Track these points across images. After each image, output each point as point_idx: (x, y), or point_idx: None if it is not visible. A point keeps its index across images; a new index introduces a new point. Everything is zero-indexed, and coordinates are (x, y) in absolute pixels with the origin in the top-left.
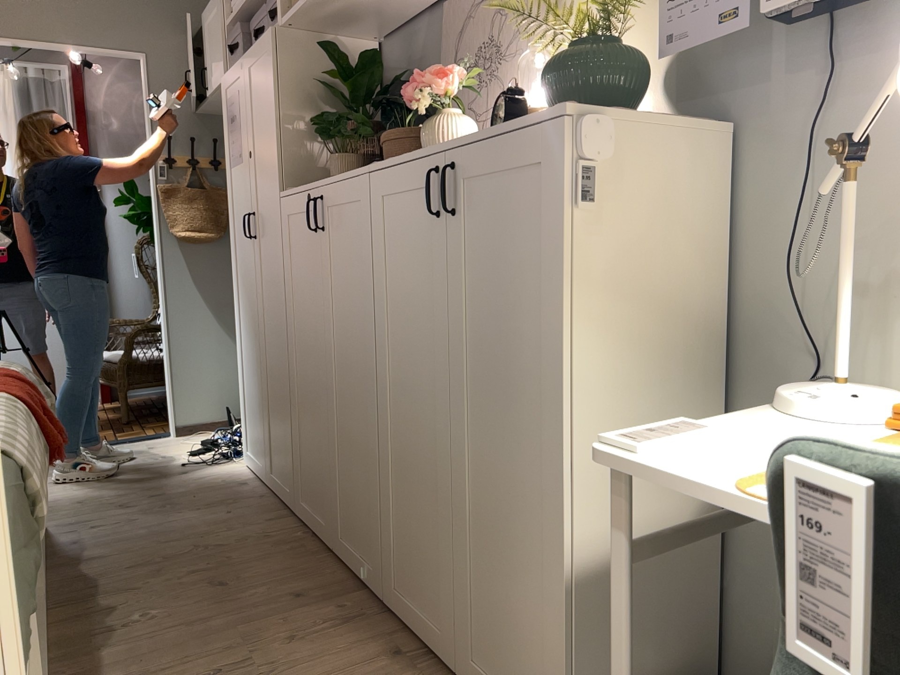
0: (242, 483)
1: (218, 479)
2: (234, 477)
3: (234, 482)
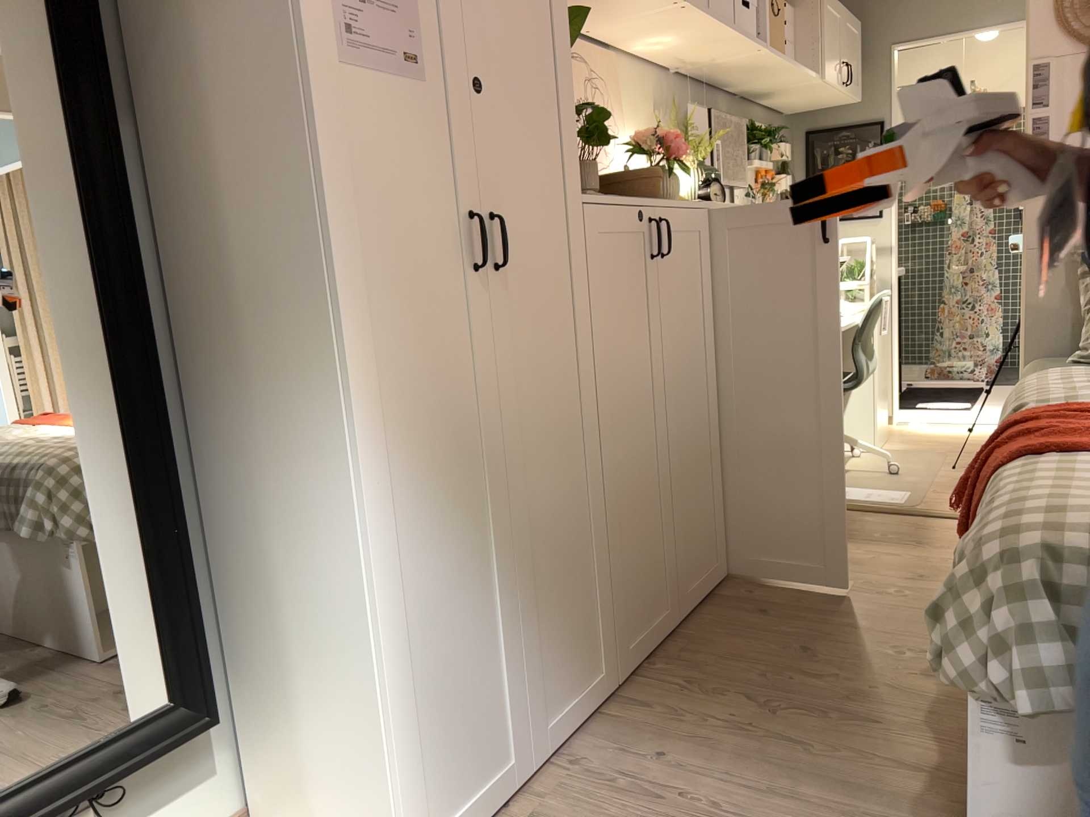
0: None
1: None
2: None
3: None
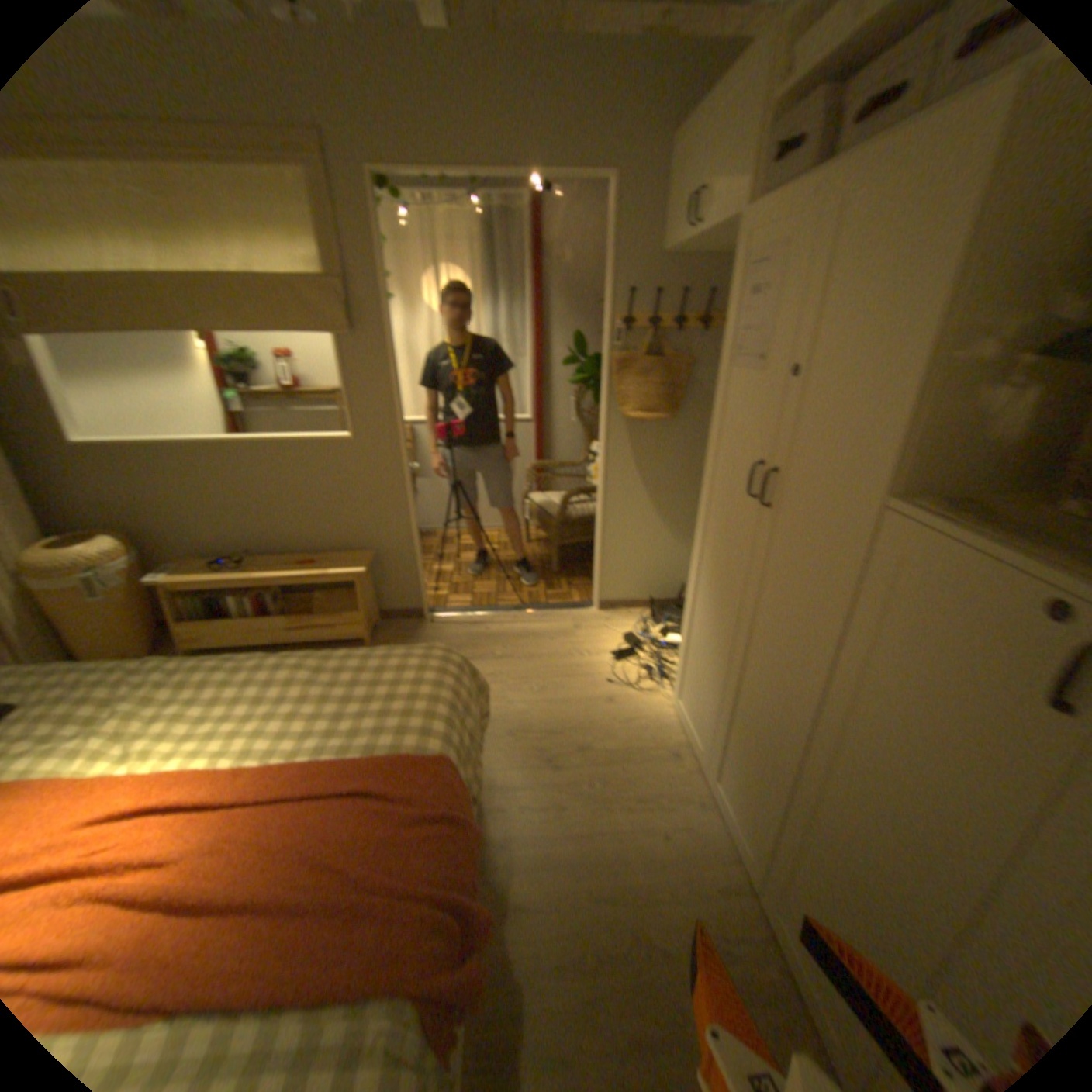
0: (675, 756)
1: (646, 732)
2: (663, 734)
3: (665, 748)
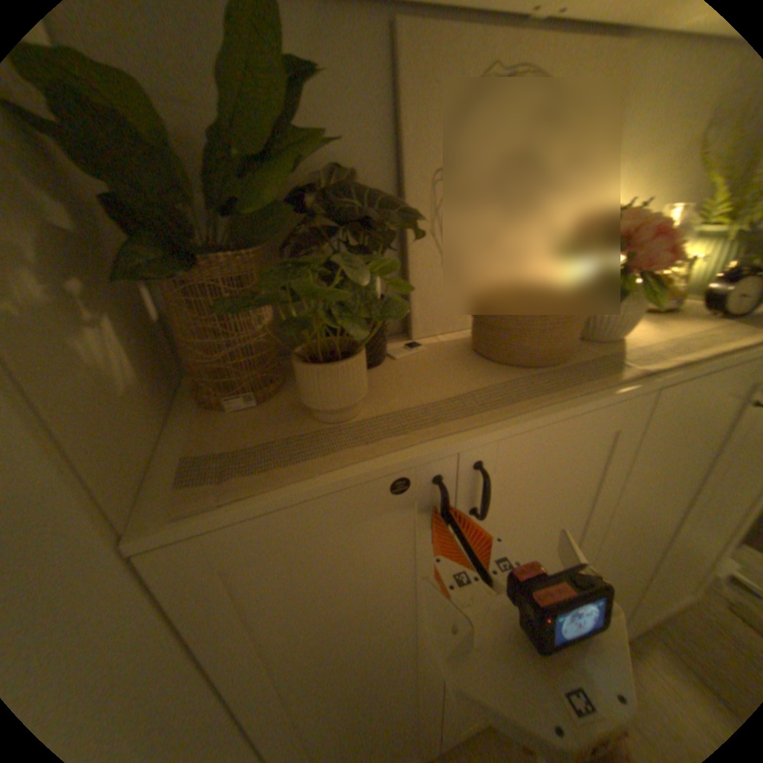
0: None
1: None
2: None
3: None
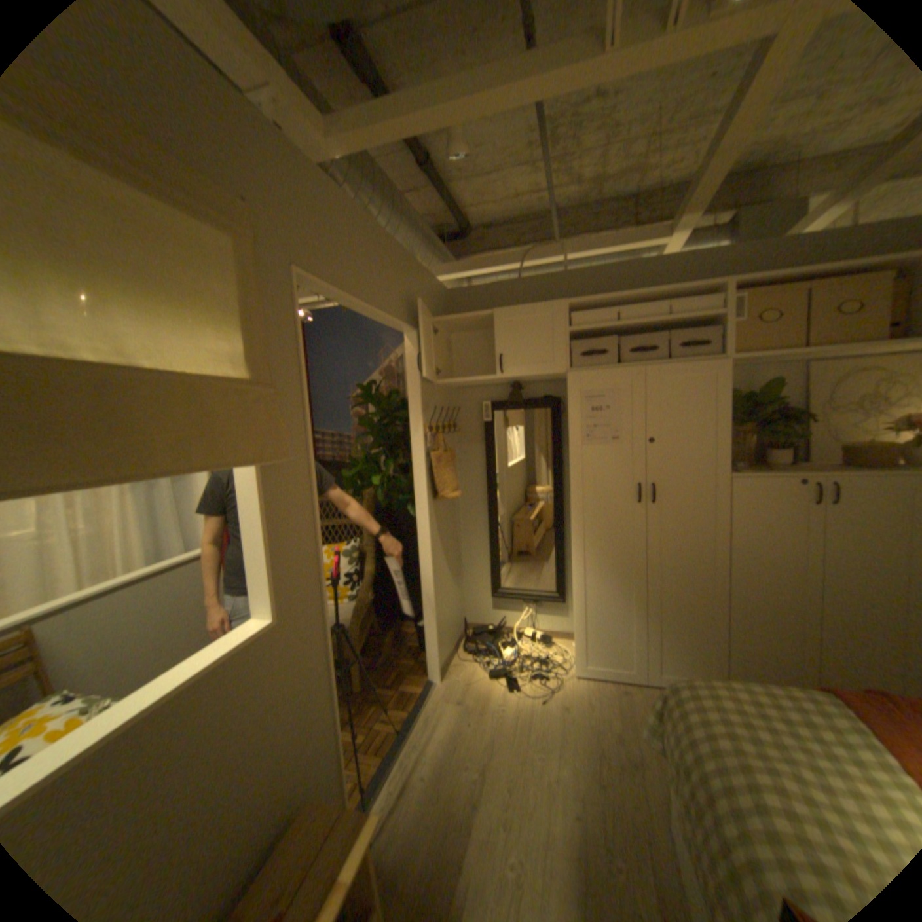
0: (623, 695)
1: (600, 701)
2: (602, 693)
3: (616, 697)
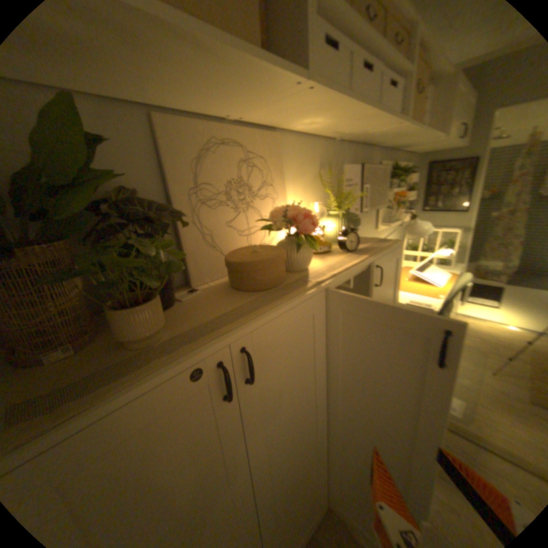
0: None
1: None
2: None
3: None
